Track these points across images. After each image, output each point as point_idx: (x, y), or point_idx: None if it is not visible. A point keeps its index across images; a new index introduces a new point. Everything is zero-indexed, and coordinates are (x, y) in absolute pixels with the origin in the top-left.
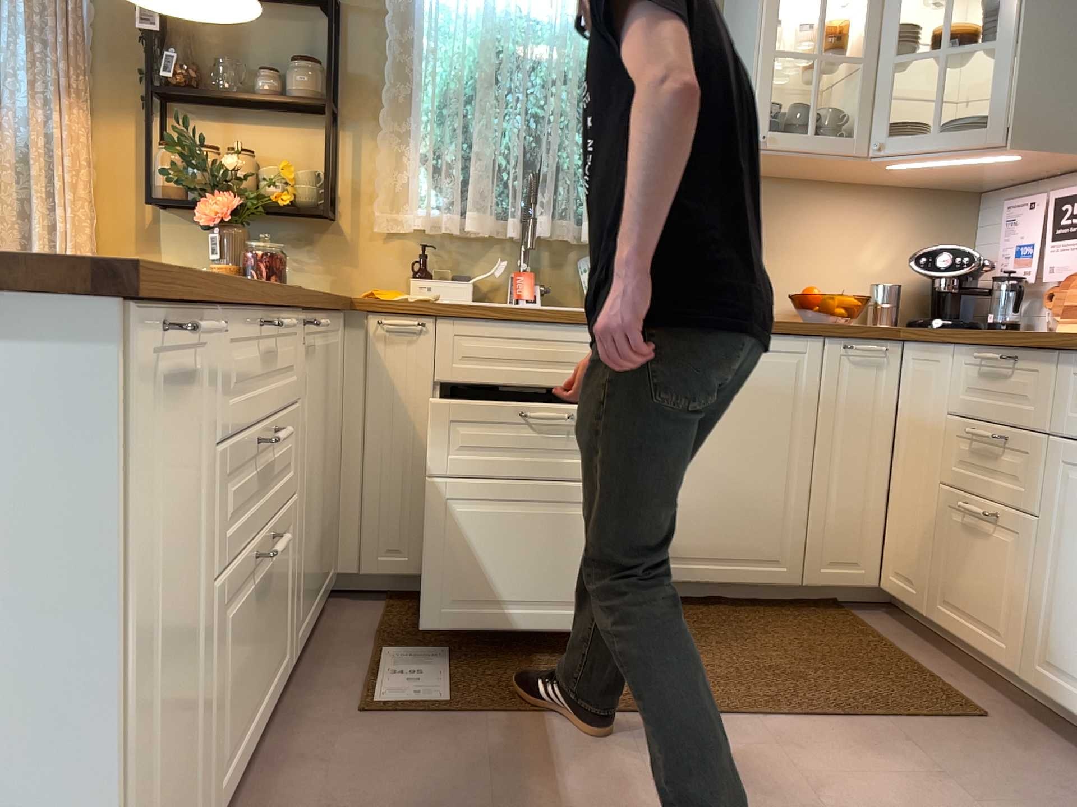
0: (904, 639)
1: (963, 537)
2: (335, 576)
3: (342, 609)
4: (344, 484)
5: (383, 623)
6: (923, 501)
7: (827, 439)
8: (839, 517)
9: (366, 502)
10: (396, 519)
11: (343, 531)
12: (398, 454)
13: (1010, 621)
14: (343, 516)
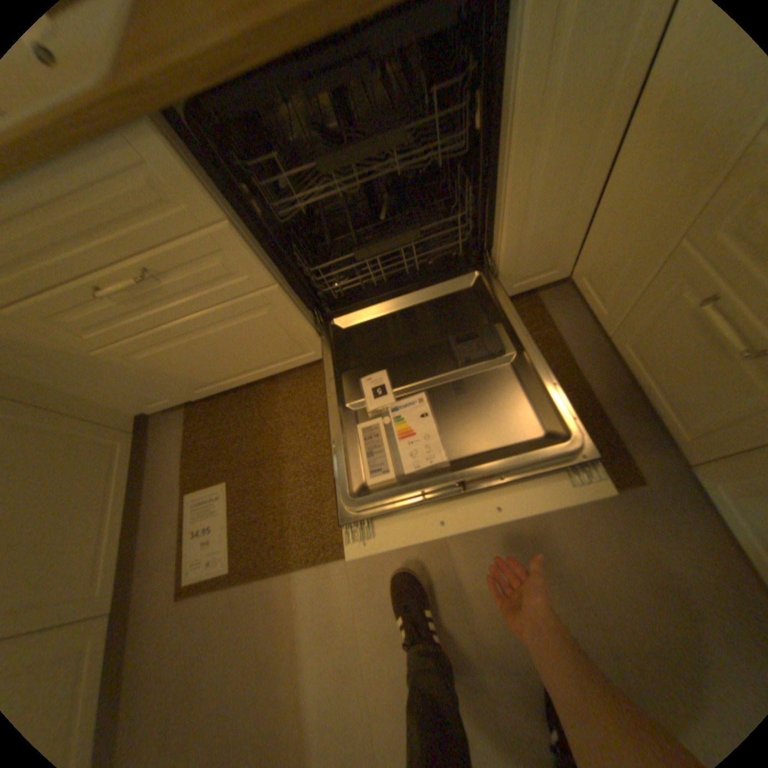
0: (582, 337)
1: (687, 321)
2: (131, 423)
3: (157, 430)
4: (60, 390)
5: (183, 449)
6: (643, 237)
7: (522, 164)
8: (532, 242)
9: (92, 393)
10: (129, 391)
11: (105, 405)
12: (67, 365)
13: (708, 433)
14: (91, 400)
